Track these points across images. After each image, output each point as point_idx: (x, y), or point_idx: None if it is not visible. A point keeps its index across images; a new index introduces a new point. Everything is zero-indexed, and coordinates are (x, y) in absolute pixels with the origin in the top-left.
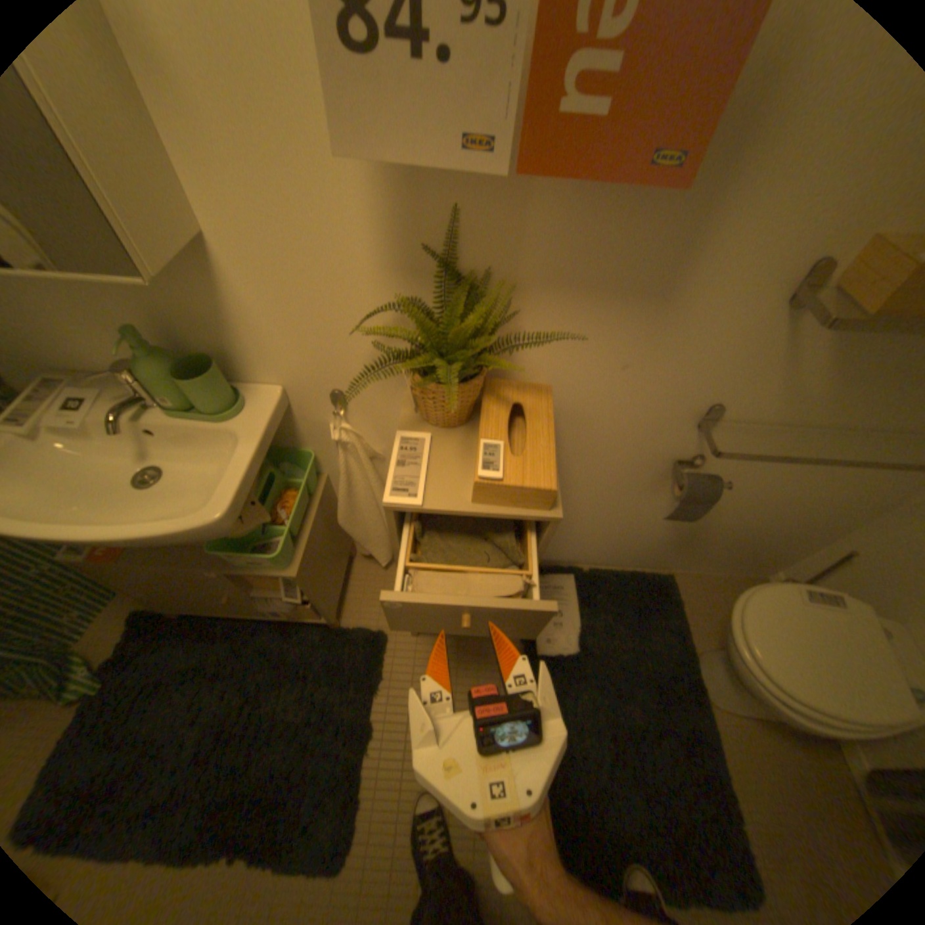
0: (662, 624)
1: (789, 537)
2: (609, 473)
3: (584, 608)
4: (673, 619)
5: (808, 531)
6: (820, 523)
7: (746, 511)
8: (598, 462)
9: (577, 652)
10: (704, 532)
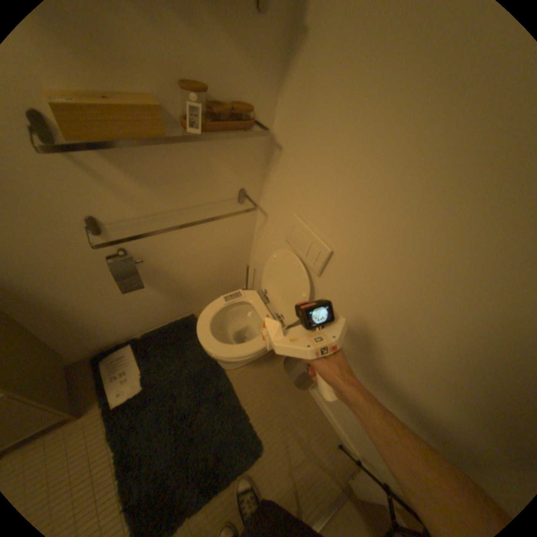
0: (190, 344)
1: (226, 270)
2: (72, 280)
3: (139, 361)
4: (195, 338)
5: (231, 264)
6: (232, 258)
7: (189, 267)
8: (52, 277)
9: (139, 390)
10: (182, 286)
